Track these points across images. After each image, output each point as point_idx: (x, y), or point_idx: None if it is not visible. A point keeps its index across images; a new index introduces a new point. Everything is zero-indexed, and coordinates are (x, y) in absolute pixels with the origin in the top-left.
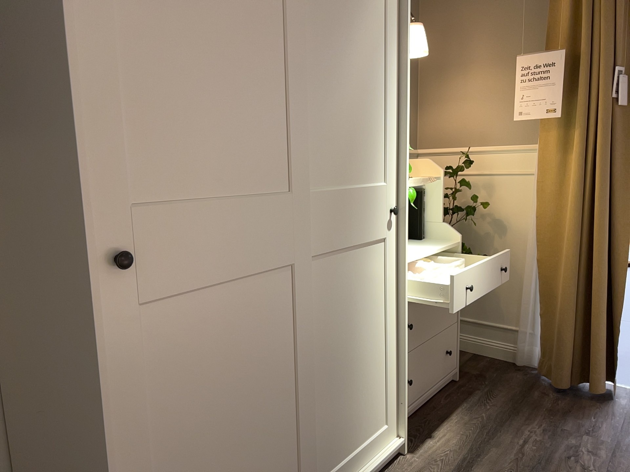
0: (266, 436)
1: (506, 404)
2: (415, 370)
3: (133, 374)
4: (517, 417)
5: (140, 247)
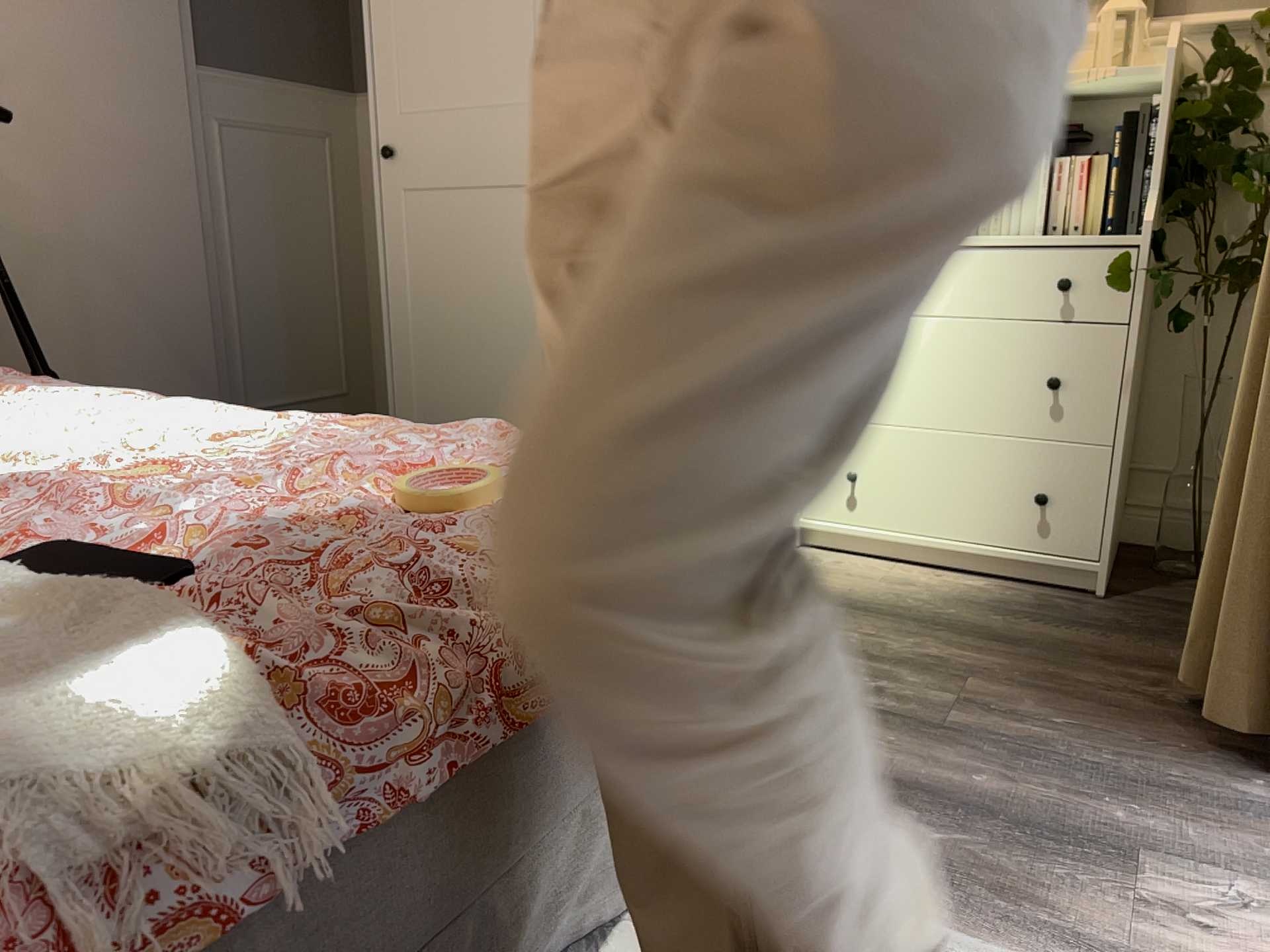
0: (508, 358)
1: (1035, 638)
2: (889, 469)
3: (401, 242)
4: (982, 643)
5: (405, 148)
